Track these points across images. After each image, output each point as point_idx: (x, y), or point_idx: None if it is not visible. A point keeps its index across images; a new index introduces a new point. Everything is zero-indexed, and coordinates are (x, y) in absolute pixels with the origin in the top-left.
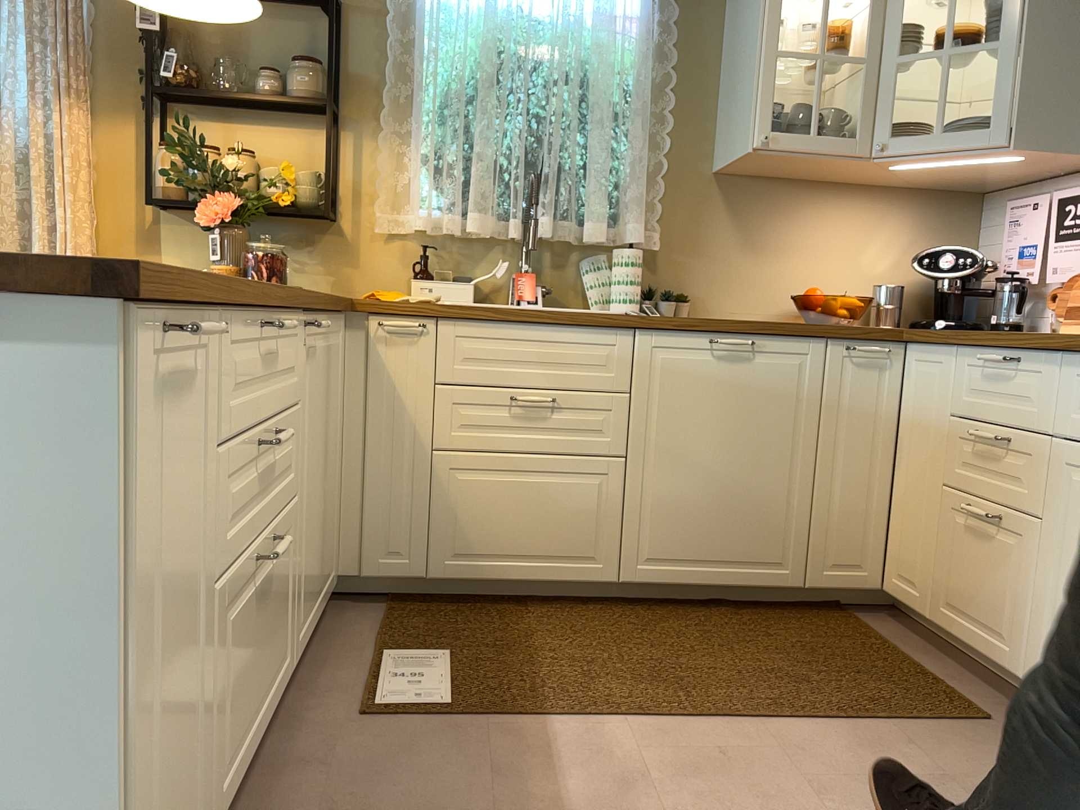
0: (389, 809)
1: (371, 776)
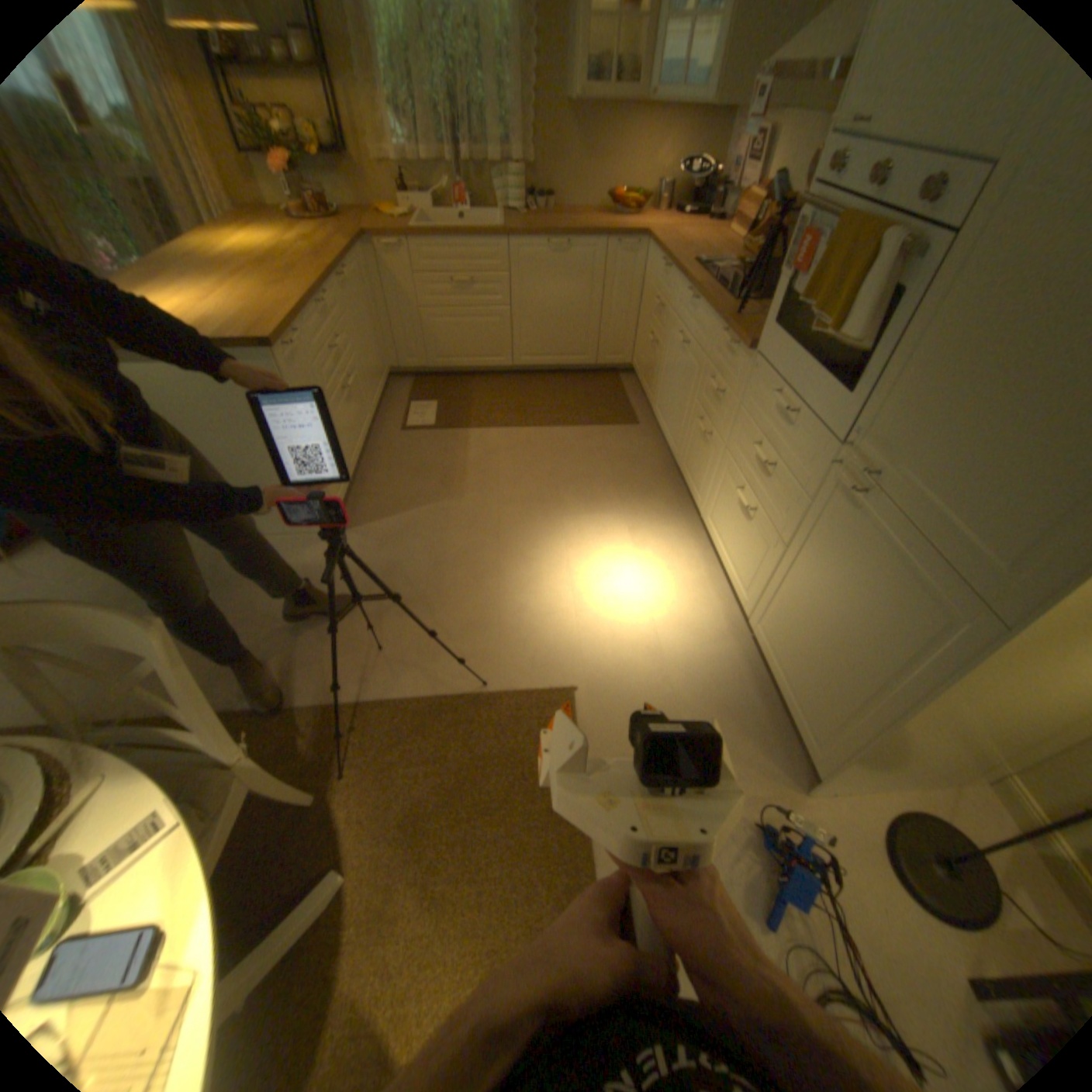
0: (410, 461)
1: (404, 451)
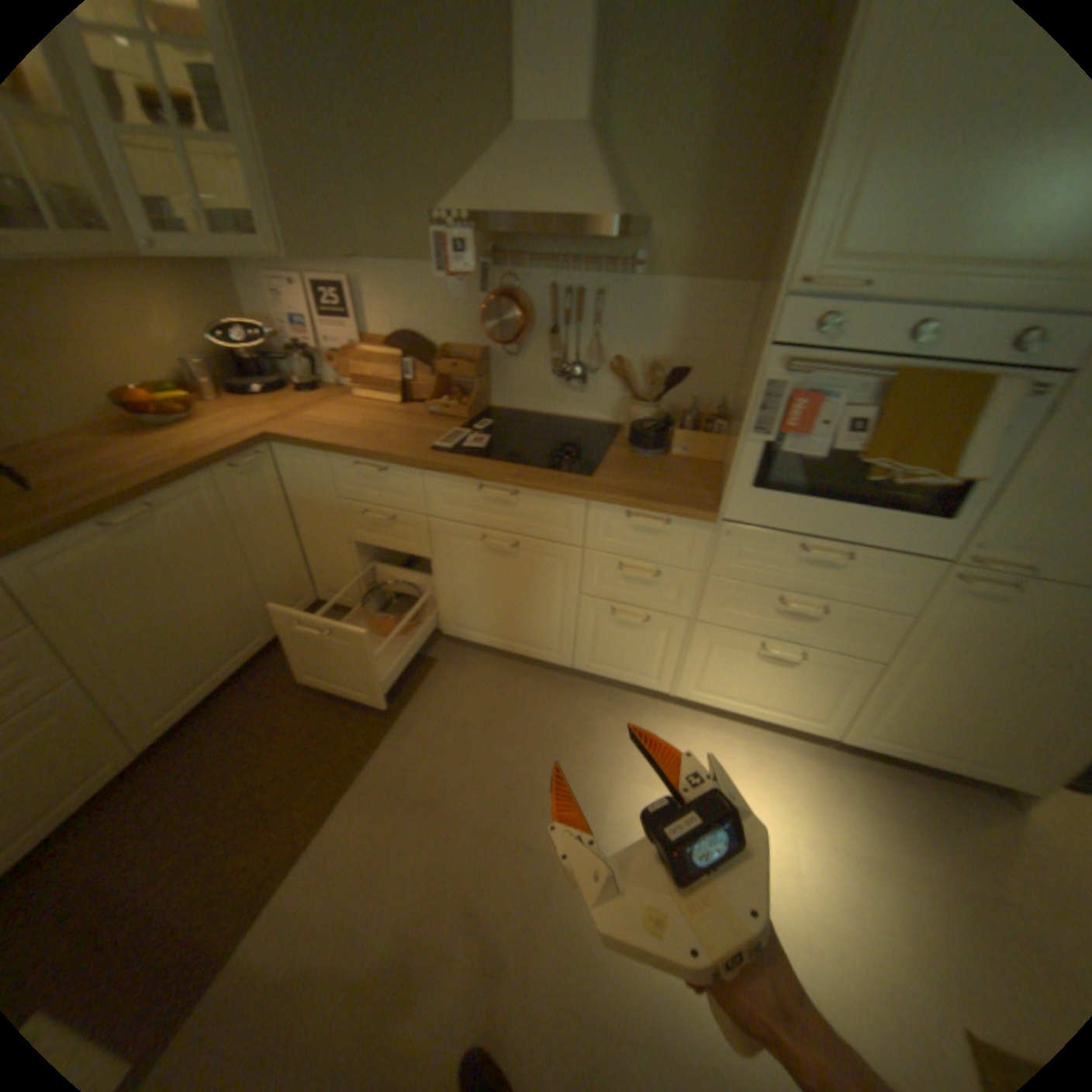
0: None
1: None
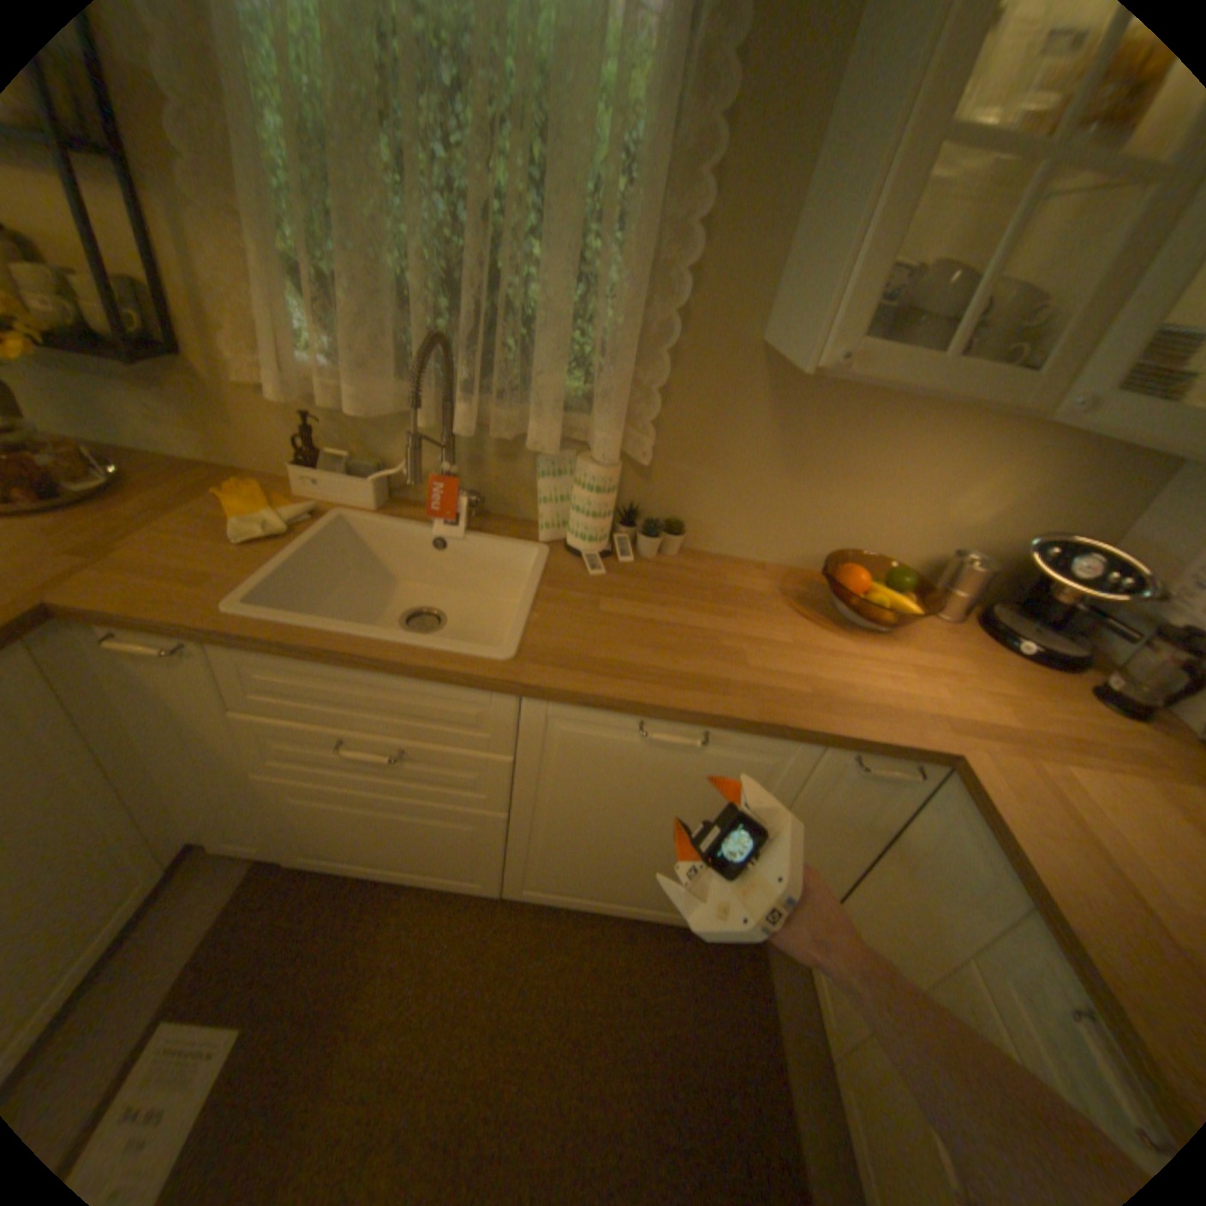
0: None
1: None
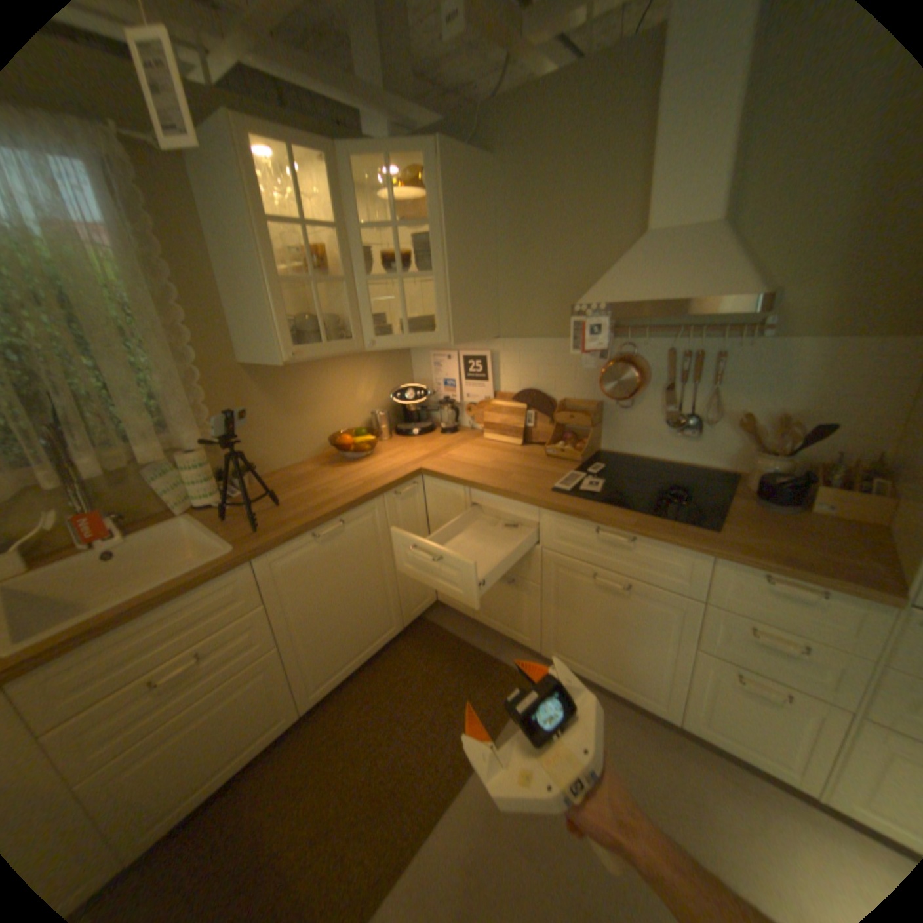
0: None
1: None
